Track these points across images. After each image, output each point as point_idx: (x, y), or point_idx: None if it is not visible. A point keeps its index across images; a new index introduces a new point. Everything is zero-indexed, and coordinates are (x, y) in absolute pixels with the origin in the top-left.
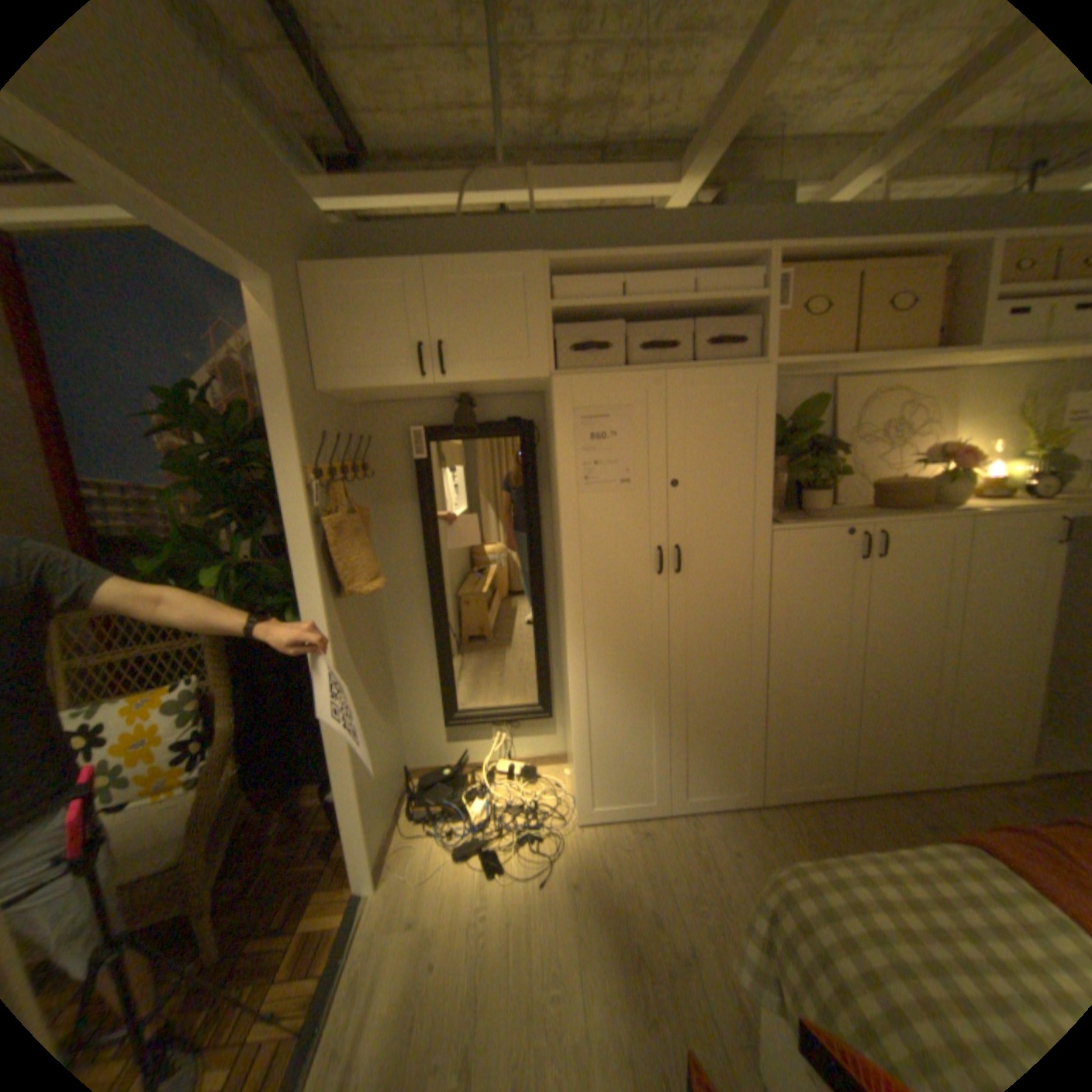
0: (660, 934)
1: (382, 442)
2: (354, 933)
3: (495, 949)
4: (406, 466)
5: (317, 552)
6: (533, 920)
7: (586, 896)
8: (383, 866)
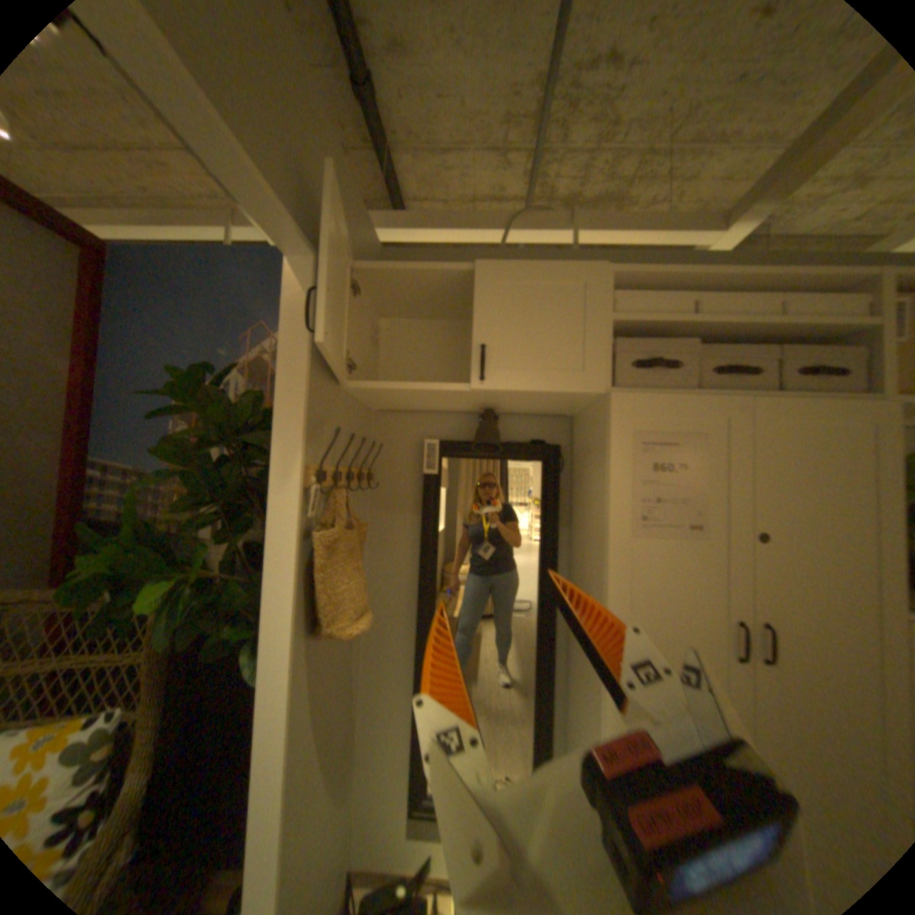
0: None
1: (391, 452)
2: None
3: None
4: (413, 480)
5: (298, 575)
6: None
7: None
8: None
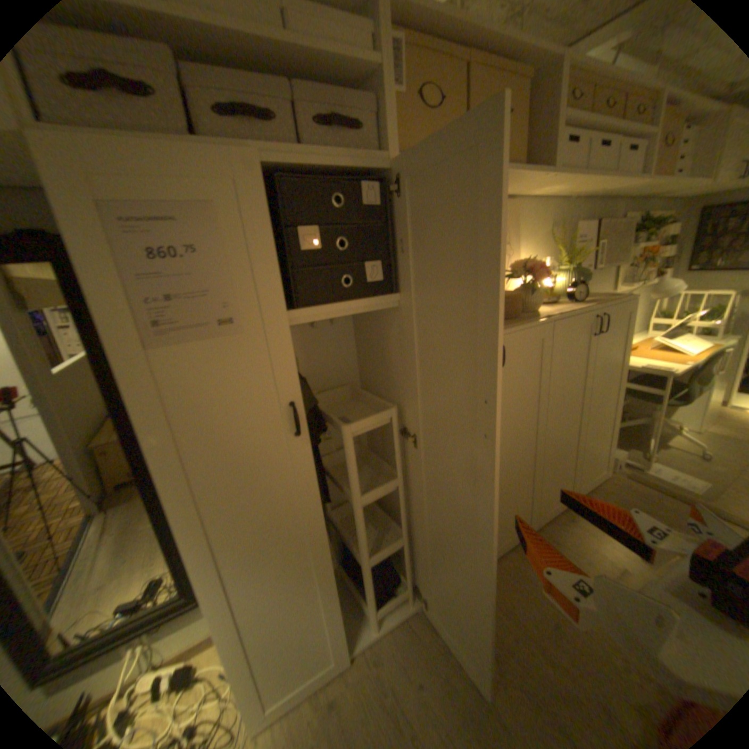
0: None
1: None
2: None
3: None
4: None
5: None
6: None
7: None
8: None
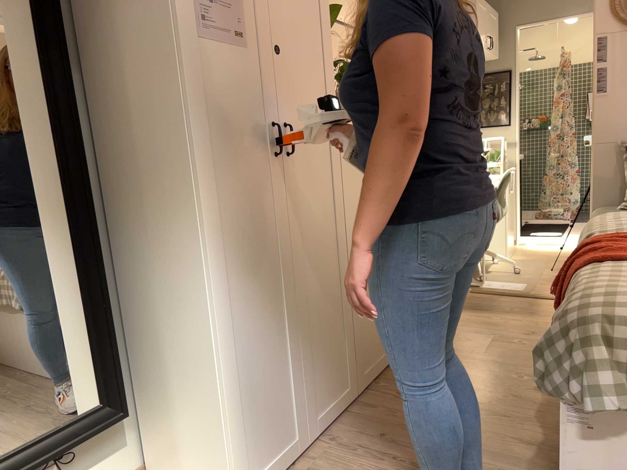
0: None
1: None
2: None
3: None
4: None
5: None
6: None
7: None
8: None
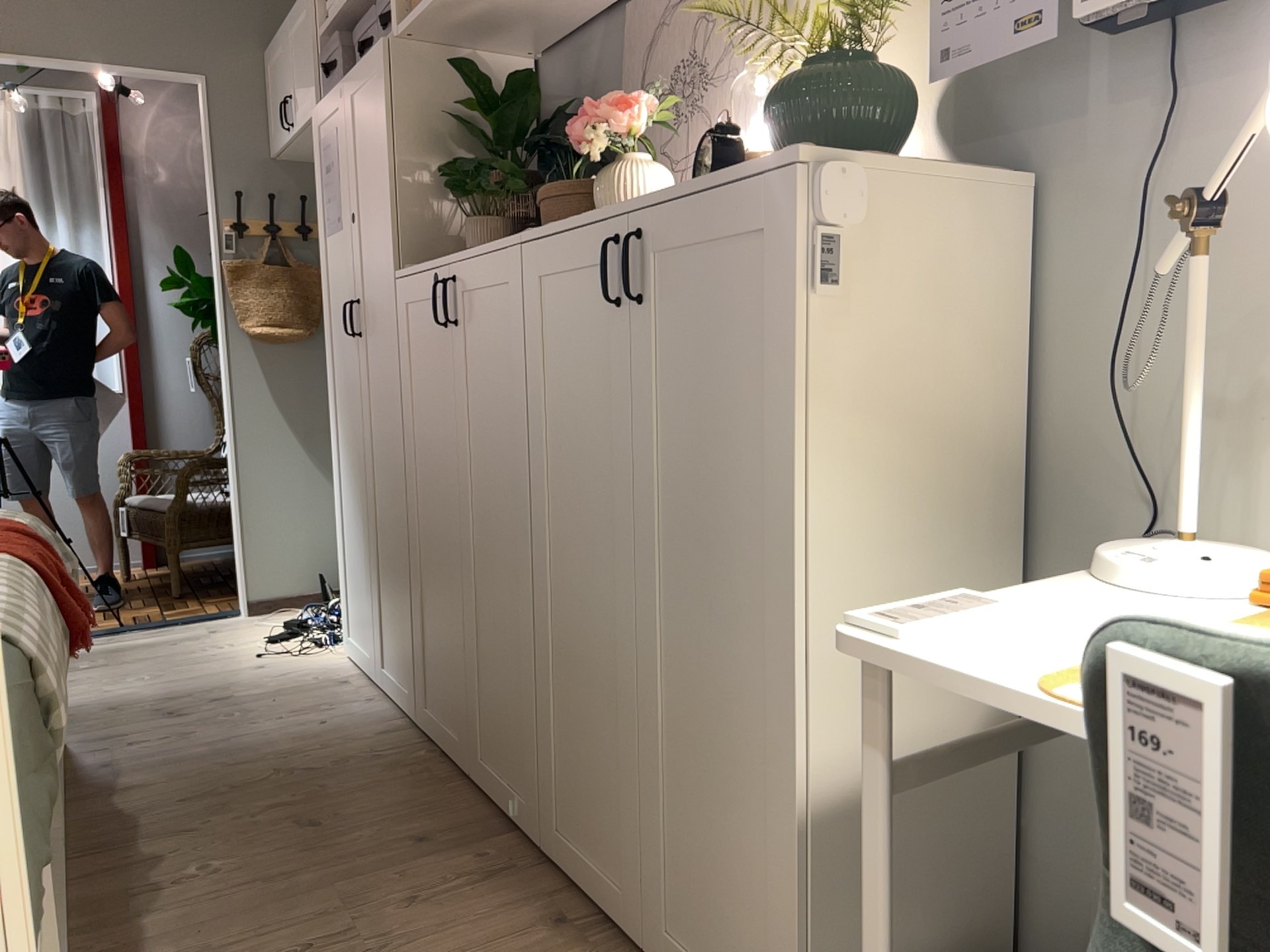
0: (207, 702)
1: None
2: (208, 620)
3: (192, 656)
4: None
5: (228, 289)
6: (221, 660)
7: (251, 672)
8: (275, 609)
